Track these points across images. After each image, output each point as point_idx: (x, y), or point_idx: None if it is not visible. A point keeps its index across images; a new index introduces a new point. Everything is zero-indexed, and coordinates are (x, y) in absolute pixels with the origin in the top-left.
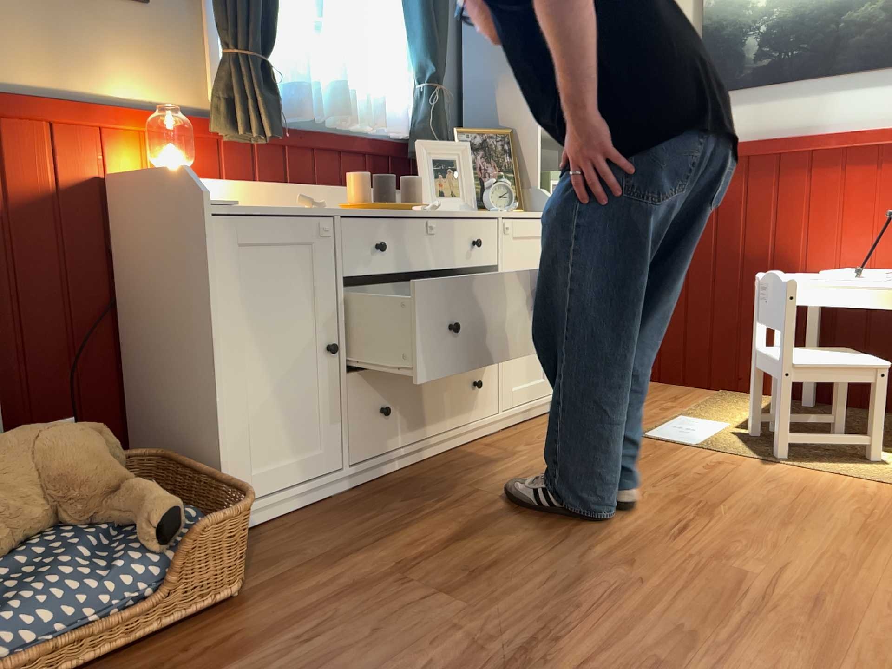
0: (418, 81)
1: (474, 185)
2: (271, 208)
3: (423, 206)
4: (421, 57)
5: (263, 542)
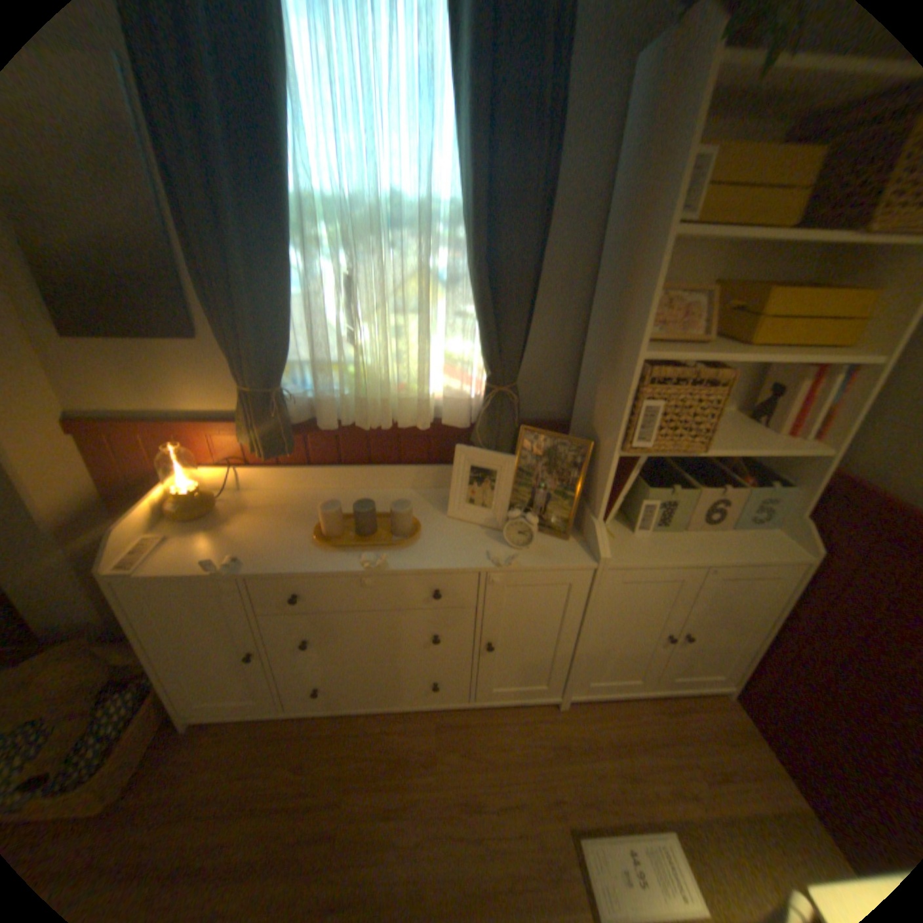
0: (486, 374)
1: (506, 505)
2: (189, 562)
3: (366, 561)
4: (482, 354)
5: (191, 749)
